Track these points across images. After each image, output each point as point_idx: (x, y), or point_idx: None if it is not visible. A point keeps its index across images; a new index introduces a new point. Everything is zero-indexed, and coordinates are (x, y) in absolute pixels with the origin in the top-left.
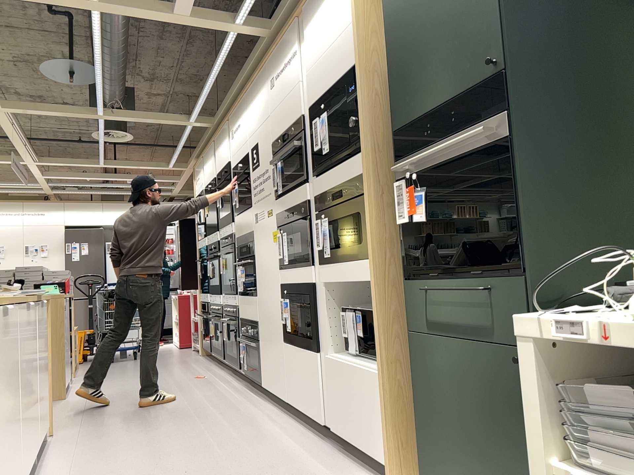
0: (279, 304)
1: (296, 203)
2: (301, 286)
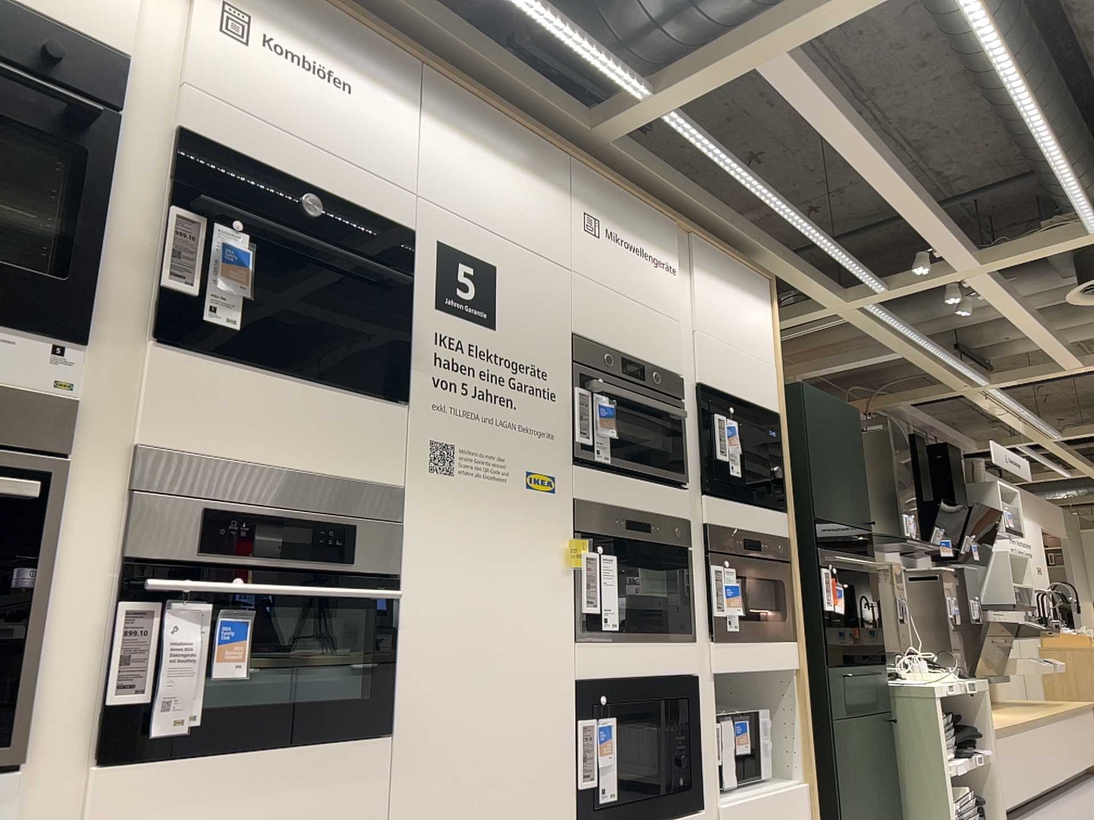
0: (563, 736)
1: (655, 510)
2: (663, 679)
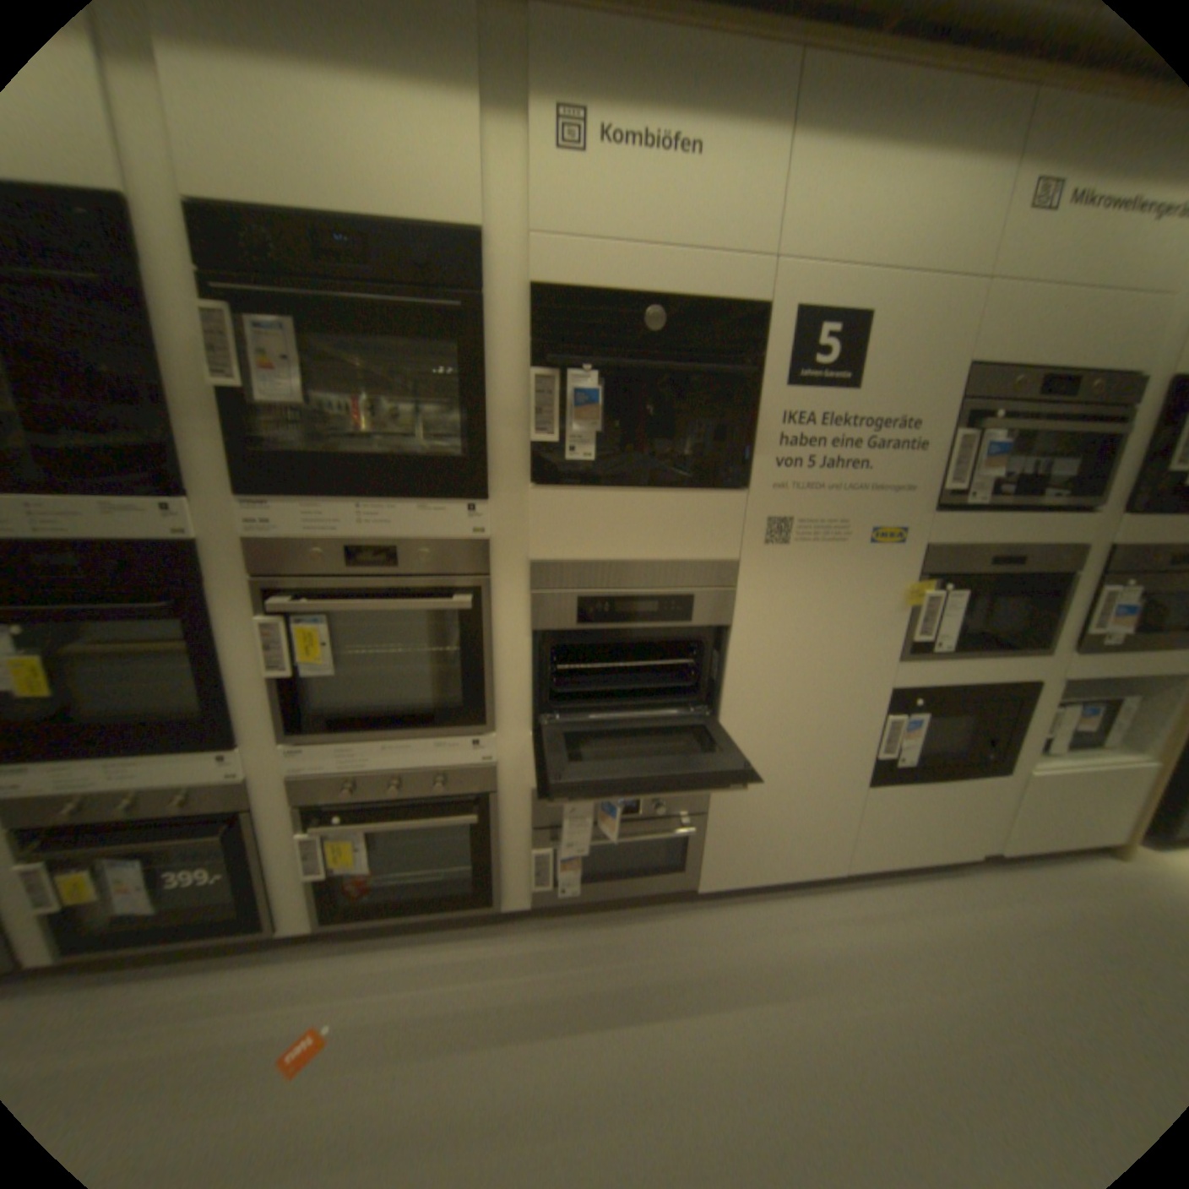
0: (871, 726)
1: (1039, 541)
2: (996, 687)
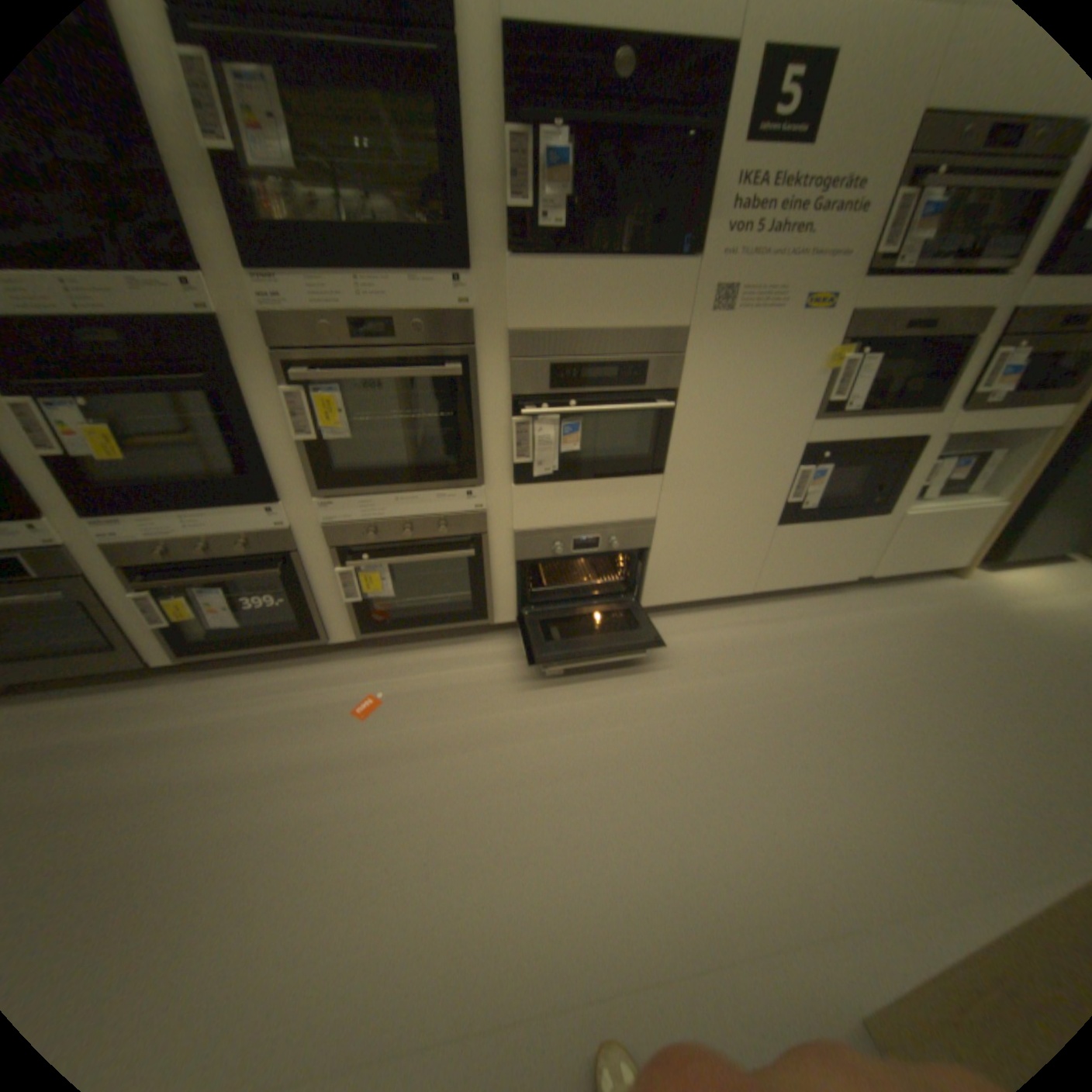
0: (785, 475)
1: (951, 305)
2: (891, 440)
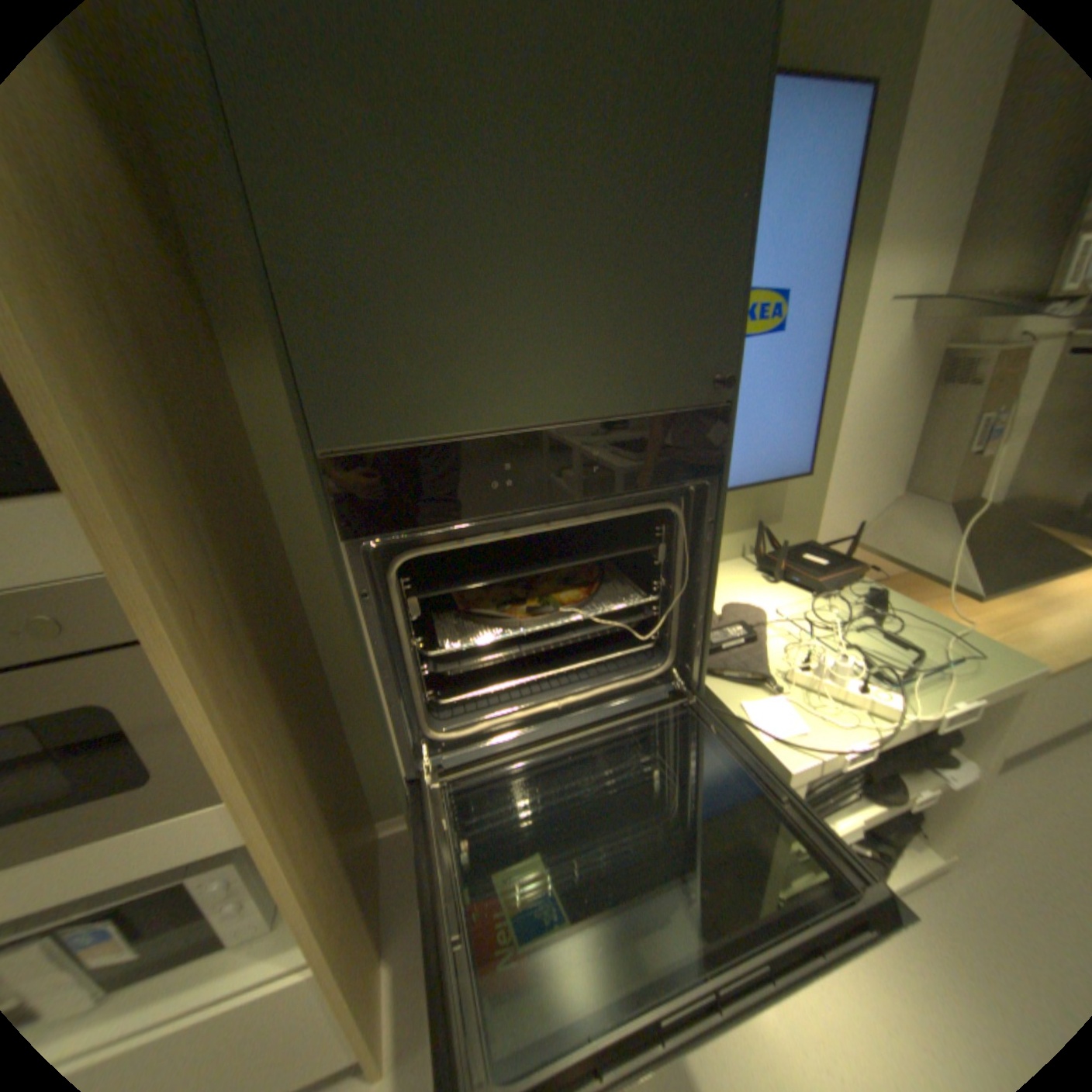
0: None
1: None
2: None
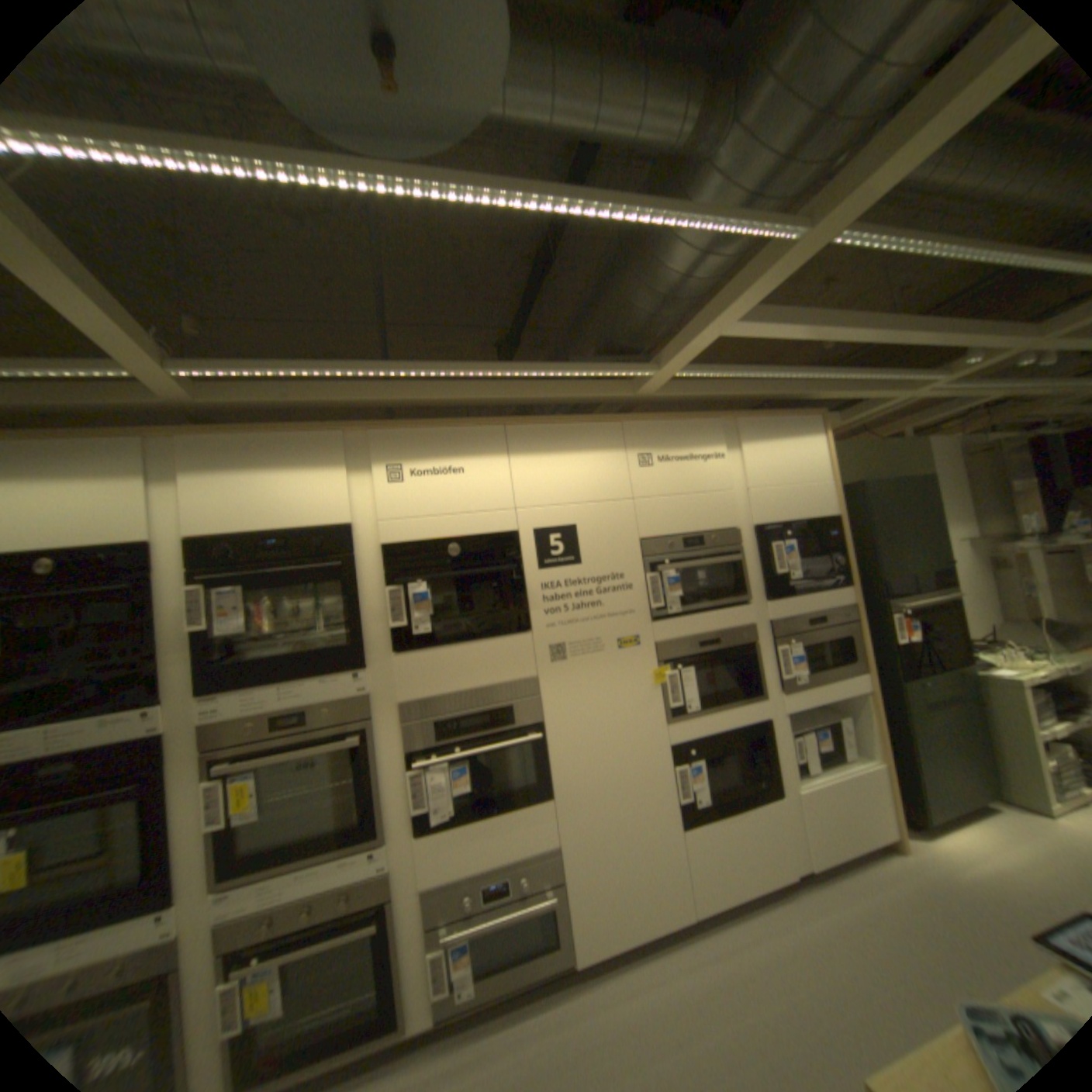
0: (665, 779)
1: (722, 628)
2: (740, 731)
